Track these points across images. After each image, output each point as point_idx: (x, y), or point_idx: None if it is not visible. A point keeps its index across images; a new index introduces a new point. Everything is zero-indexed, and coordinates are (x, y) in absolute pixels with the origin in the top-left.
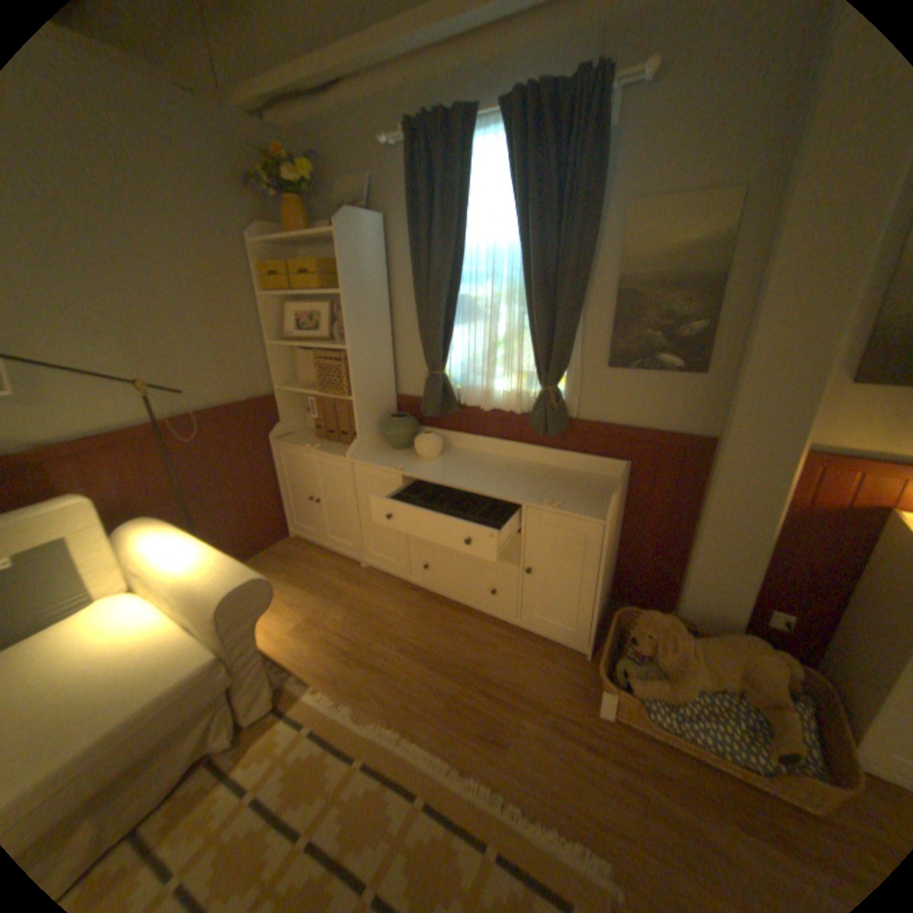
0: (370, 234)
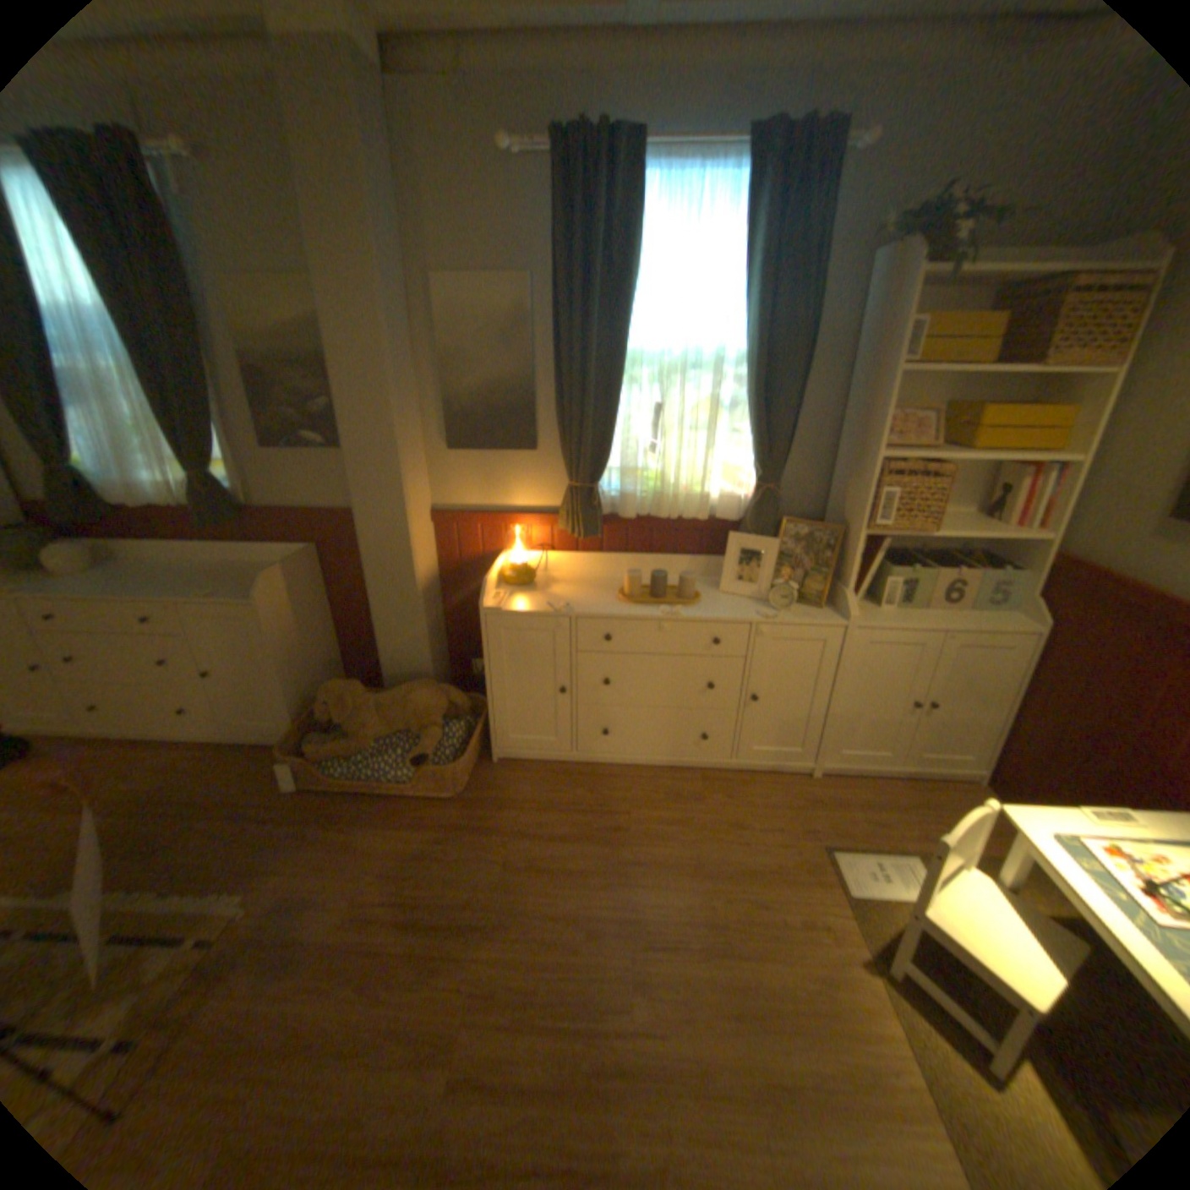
0: None
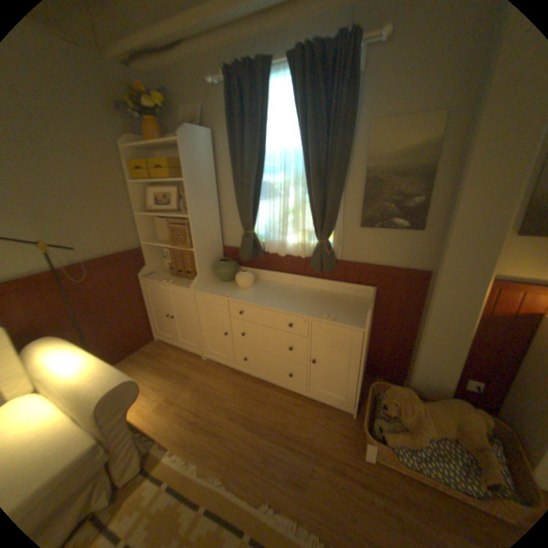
0: (202, 141)
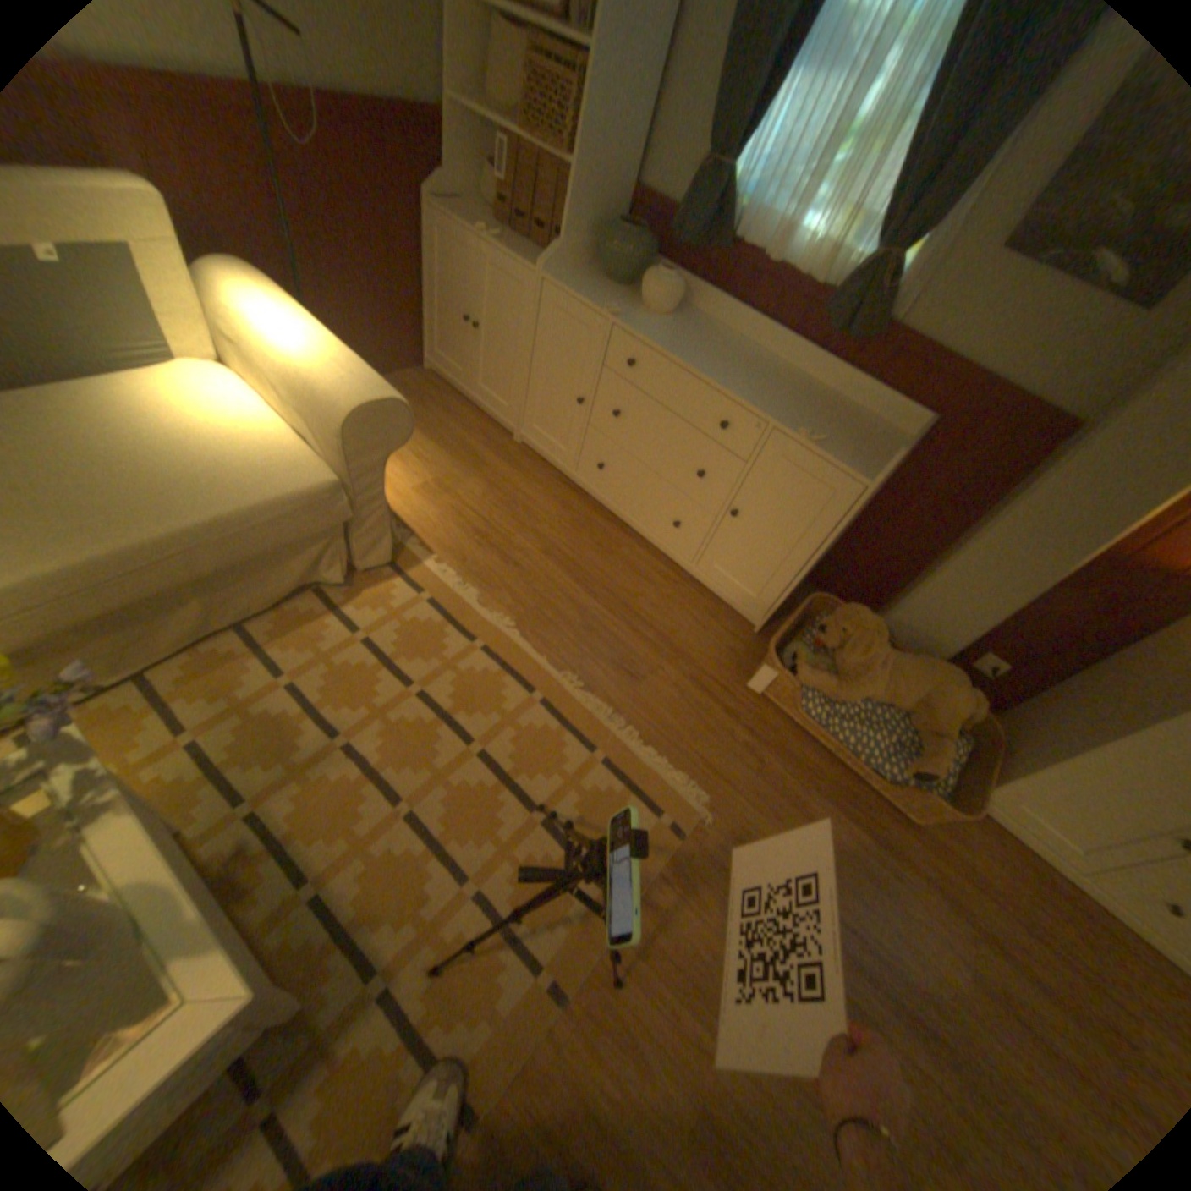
0: None
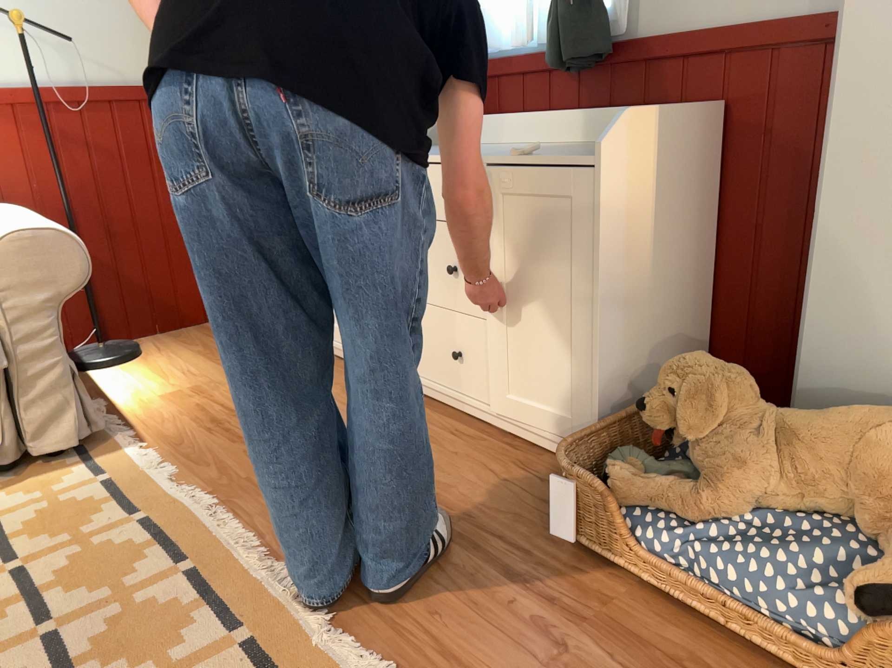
0: None
